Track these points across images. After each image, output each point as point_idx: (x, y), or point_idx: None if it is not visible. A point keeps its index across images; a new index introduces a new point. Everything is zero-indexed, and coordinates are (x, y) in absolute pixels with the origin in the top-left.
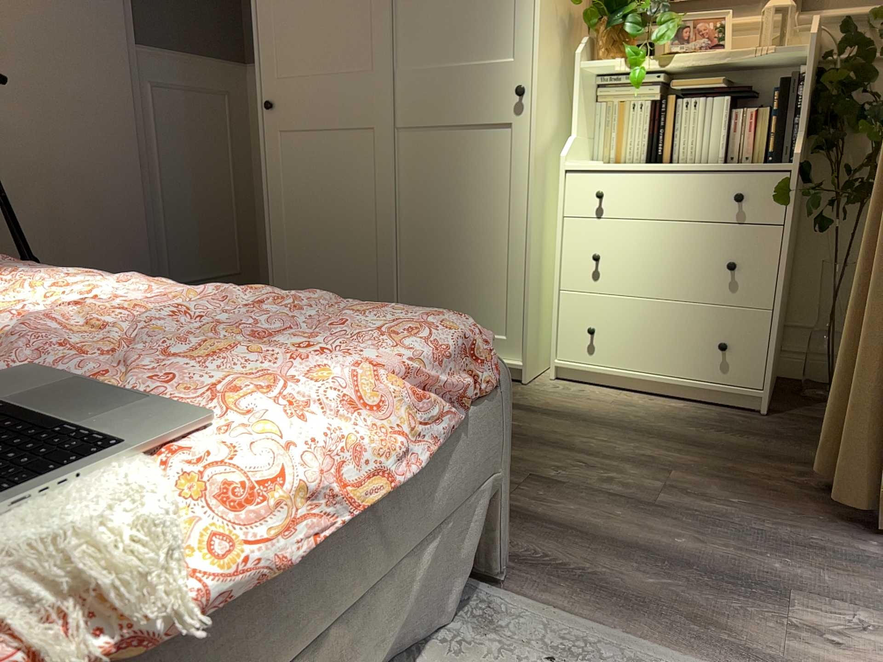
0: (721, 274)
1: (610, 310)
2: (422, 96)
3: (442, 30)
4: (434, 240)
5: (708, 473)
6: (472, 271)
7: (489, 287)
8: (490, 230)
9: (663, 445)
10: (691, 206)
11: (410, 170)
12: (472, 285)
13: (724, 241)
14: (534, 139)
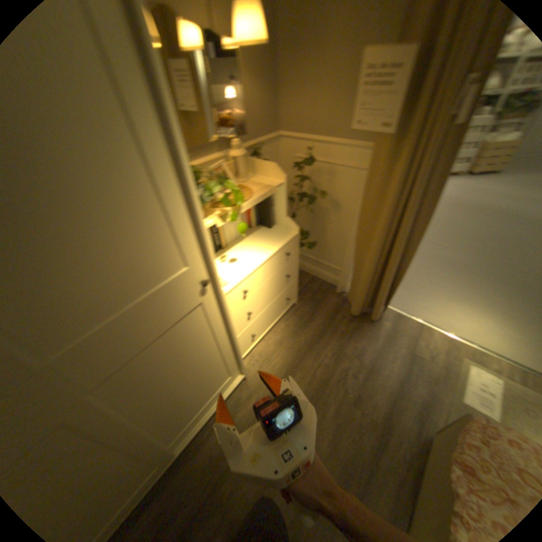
0: (285, 280)
1: (257, 322)
2: (110, 349)
3: (98, 287)
4: (174, 397)
5: (343, 340)
6: (205, 379)
7: (217, 373)
8: (209, 355)
9: (320, 345)
10: (275, 267)
11: (129, 393)
12: (208, 383)
13: (285, 270)
14: (226, 299)
